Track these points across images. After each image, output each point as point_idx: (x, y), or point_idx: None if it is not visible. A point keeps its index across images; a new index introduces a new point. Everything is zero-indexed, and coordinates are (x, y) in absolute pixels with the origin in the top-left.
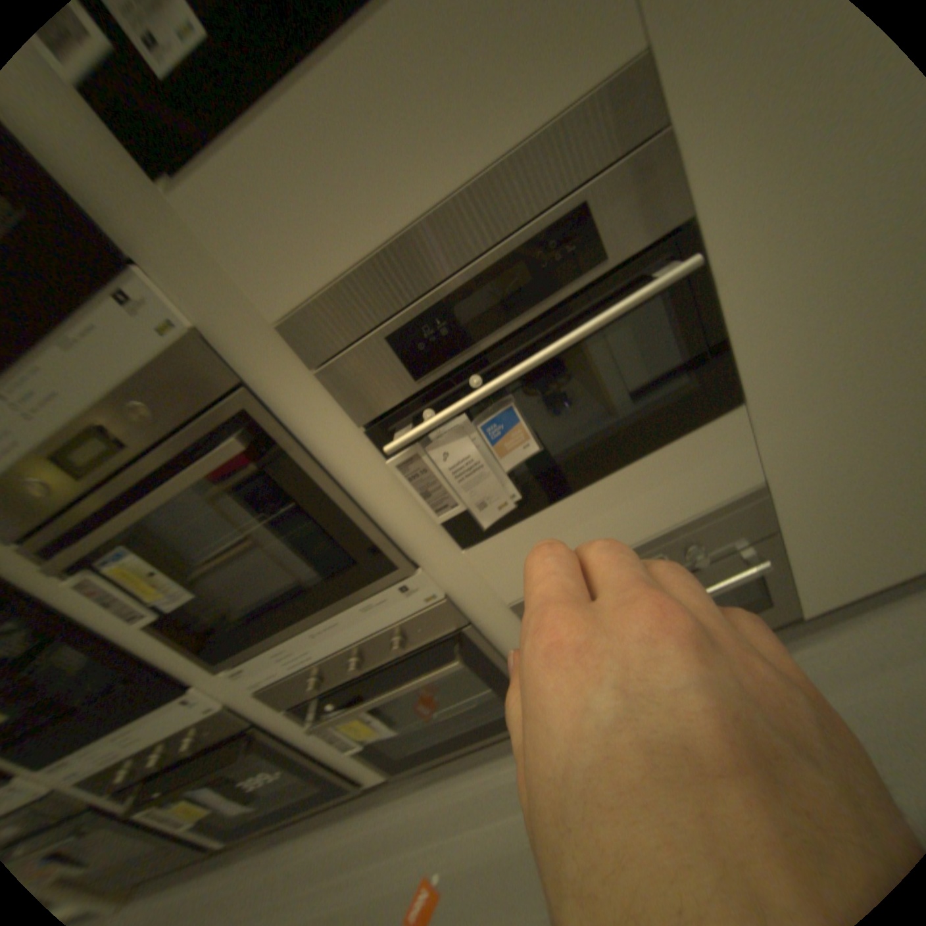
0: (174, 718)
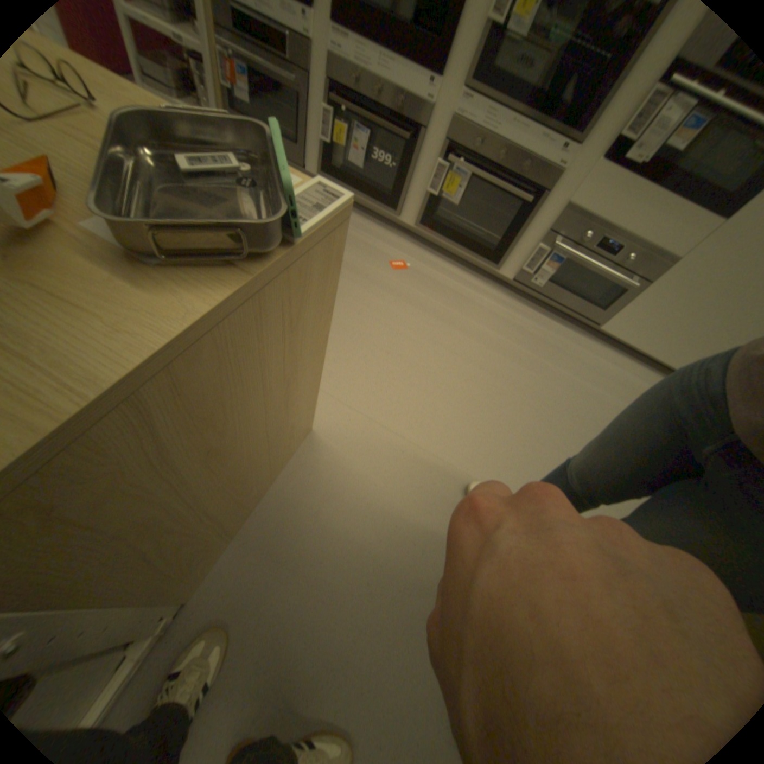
0: (413, 74)
